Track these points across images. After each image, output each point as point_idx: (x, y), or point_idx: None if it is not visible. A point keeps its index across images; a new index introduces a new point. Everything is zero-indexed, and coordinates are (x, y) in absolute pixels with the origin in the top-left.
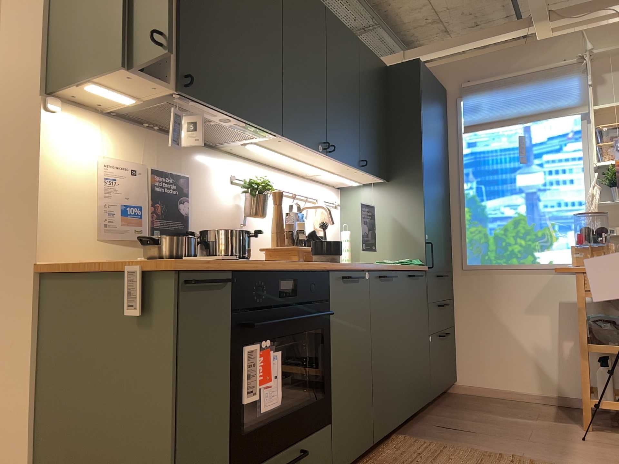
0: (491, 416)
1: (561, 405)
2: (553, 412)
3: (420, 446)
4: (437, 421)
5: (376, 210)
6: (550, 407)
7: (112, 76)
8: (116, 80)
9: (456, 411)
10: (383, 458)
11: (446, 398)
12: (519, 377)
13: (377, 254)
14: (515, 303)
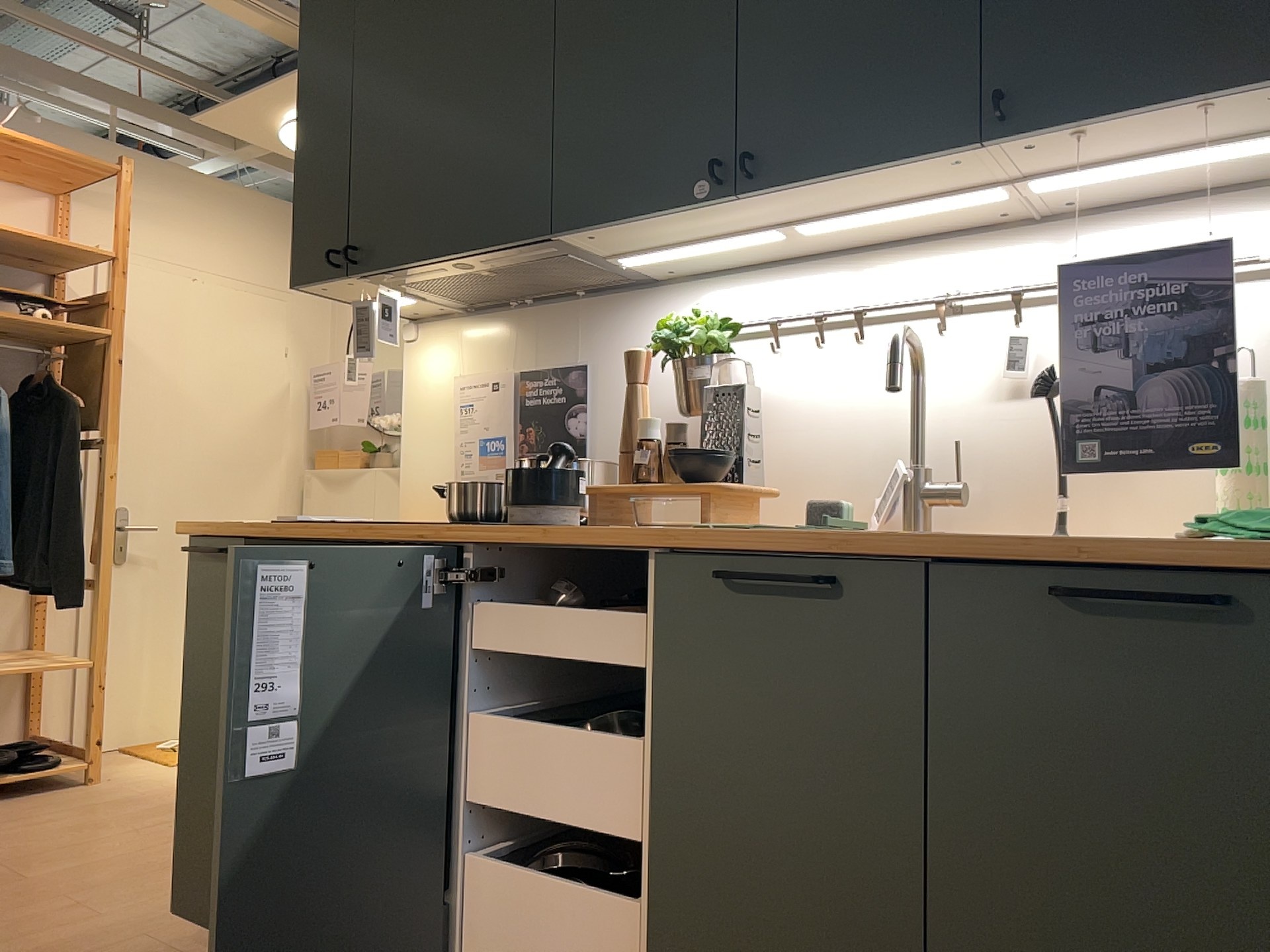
0: None
1: None
2: None
3: None
4: None
5: None
6: None
7: (326, 295)
8: (341, 295)
9: None
10: None
11: None
12: None
13: None
14: None
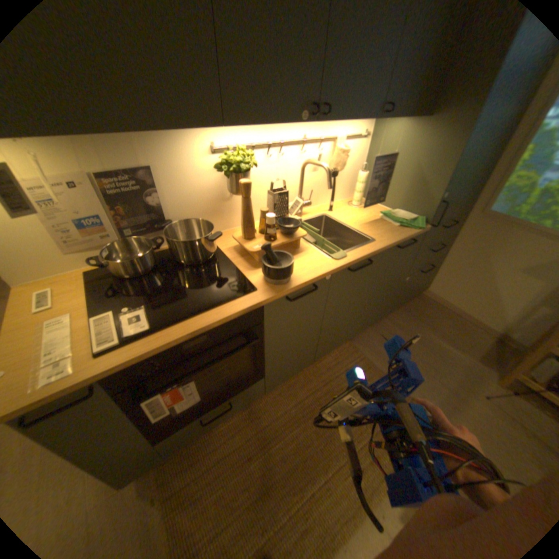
0: (430, 337)
1: (501, 341)
2: (488, 347)
3: (353, 360)
4: (386, 329)
5: (403, 149)
6: (489, 339)
7: None
8: None
9: (408, 321)
10: (320, 366)
11: (411, 300)
12: (479, 309)
13: (388, 196)
14: (516, 260)
